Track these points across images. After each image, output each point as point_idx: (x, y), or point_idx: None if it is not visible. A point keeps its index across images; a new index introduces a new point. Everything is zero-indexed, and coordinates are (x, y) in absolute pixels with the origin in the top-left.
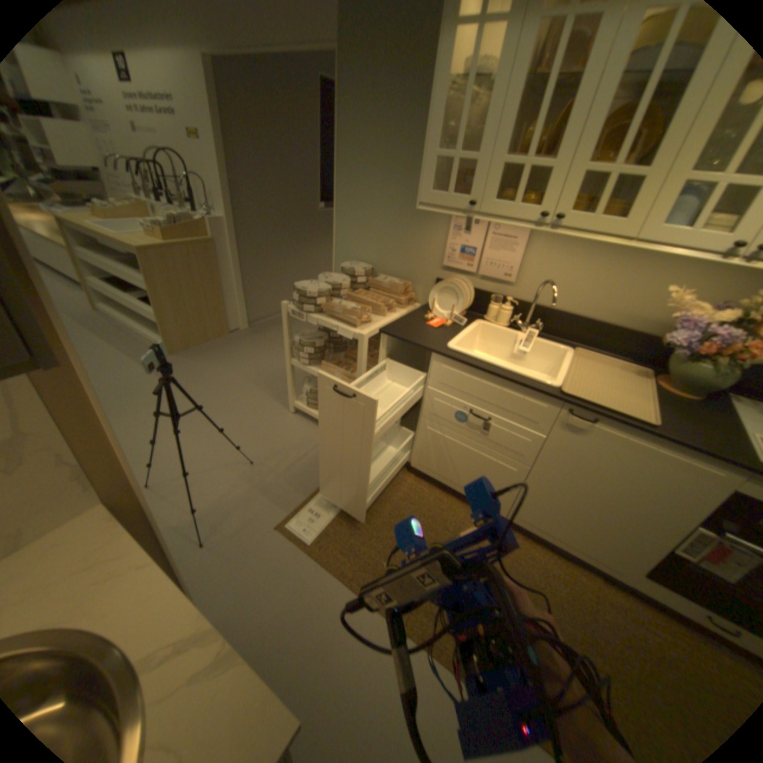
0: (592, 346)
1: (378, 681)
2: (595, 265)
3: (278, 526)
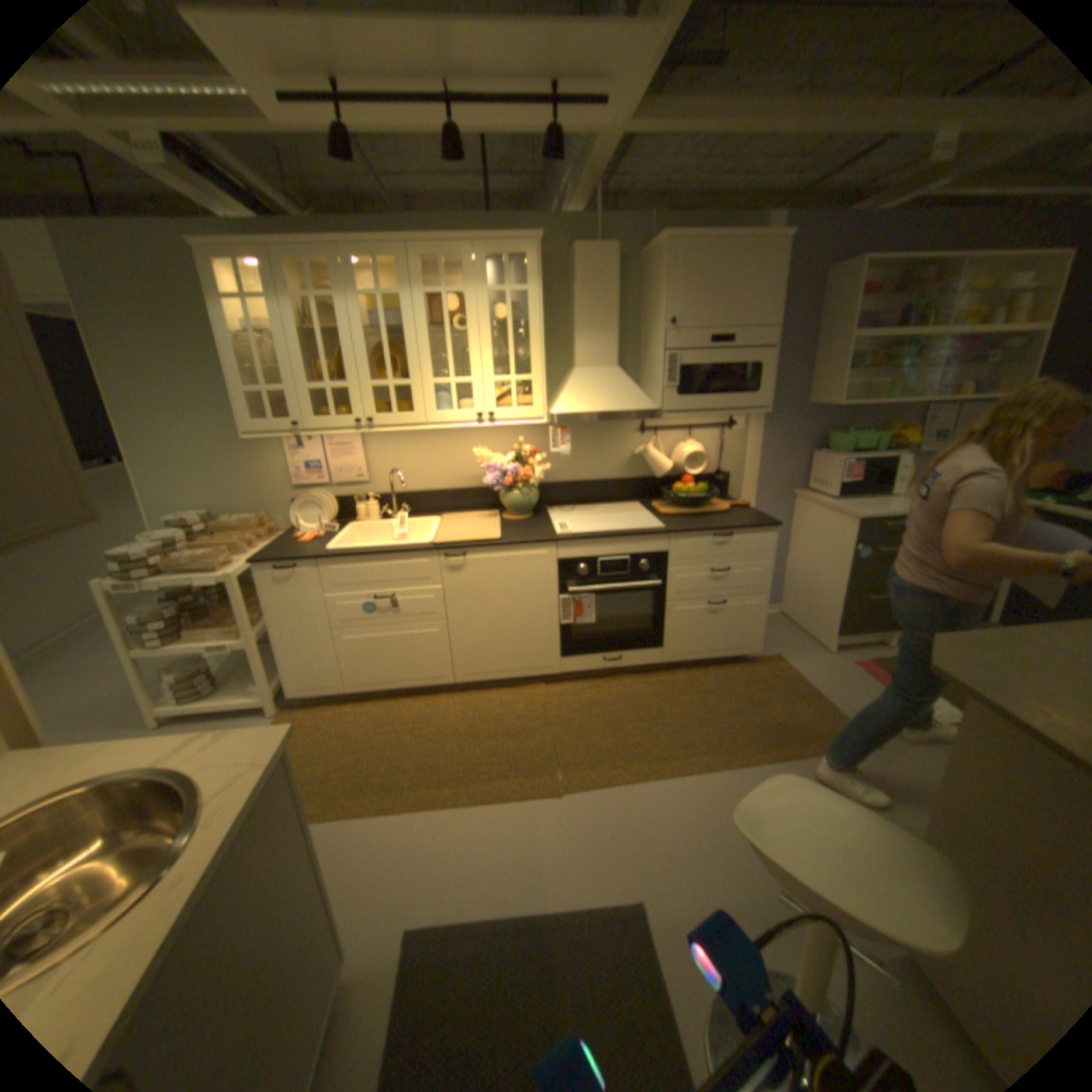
0: (454, 512)
1: (382, 860)
2: (424, 451)
3: None
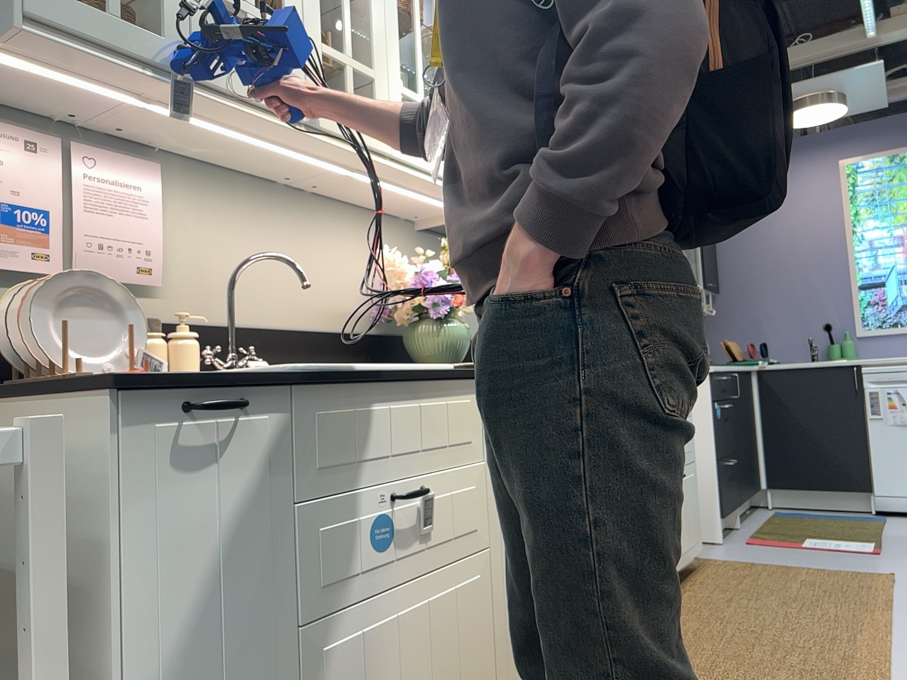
0: None
1: None
2: (267, 240)
3: None
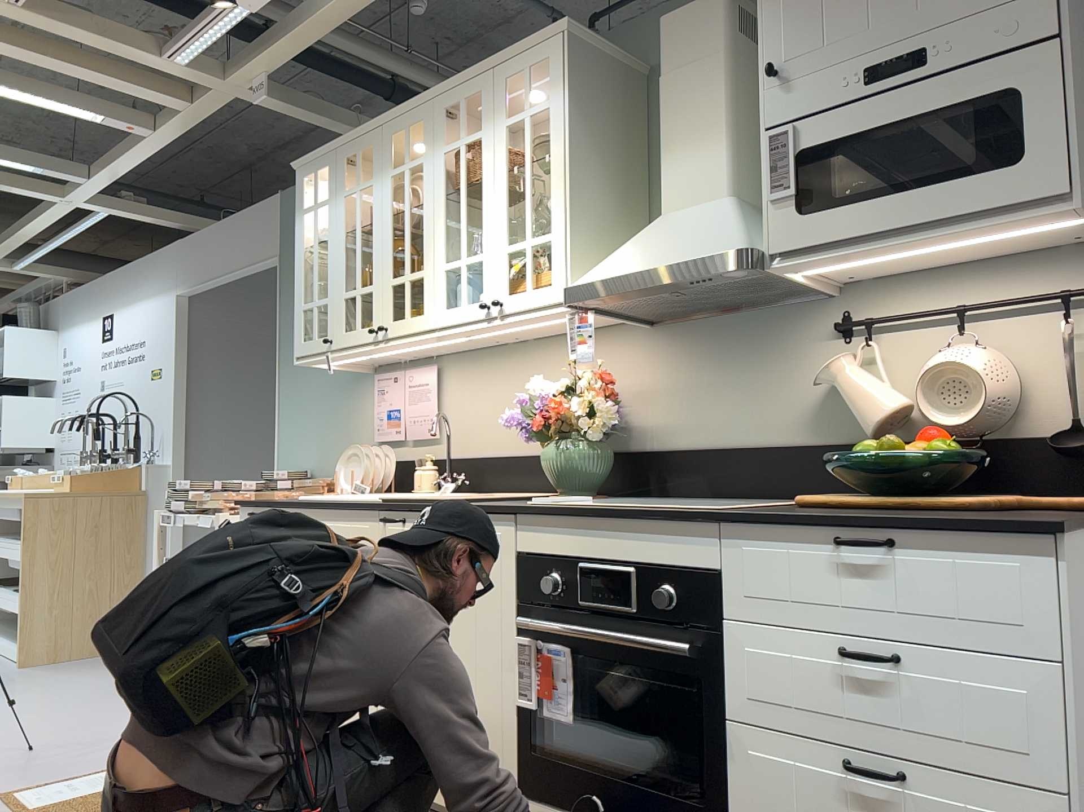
0: (524, 492)
1: None
2: (498, 389)
3: (4, 795)
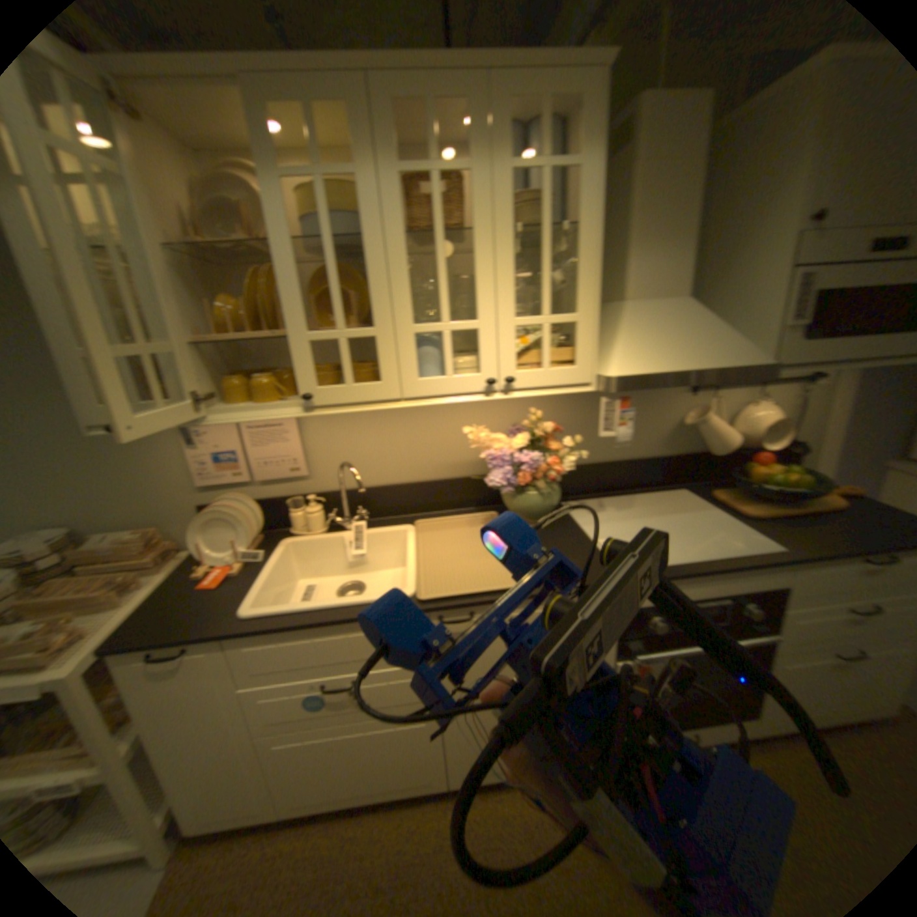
0: (432, 511)
1: None
2: (389, 428)
3: None
